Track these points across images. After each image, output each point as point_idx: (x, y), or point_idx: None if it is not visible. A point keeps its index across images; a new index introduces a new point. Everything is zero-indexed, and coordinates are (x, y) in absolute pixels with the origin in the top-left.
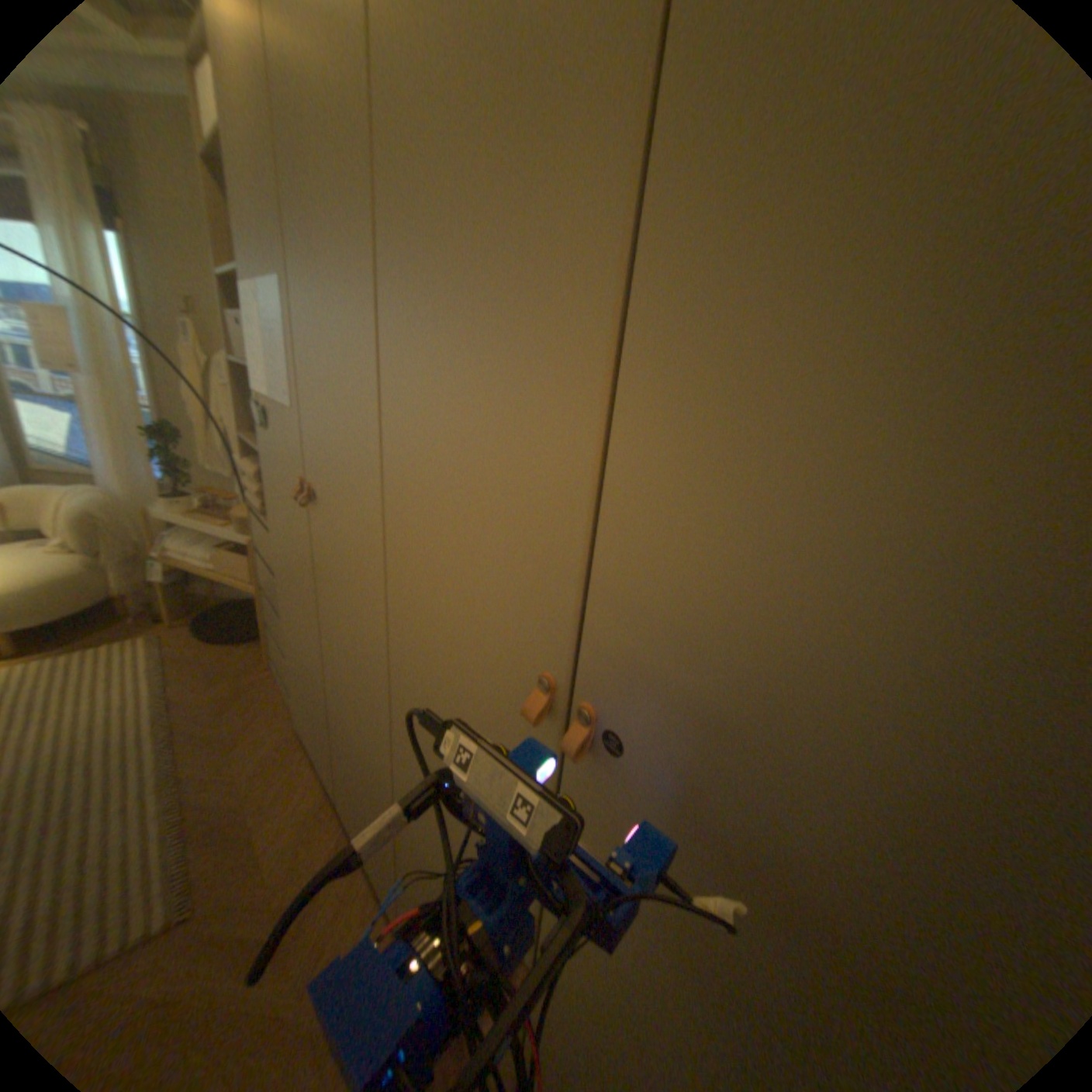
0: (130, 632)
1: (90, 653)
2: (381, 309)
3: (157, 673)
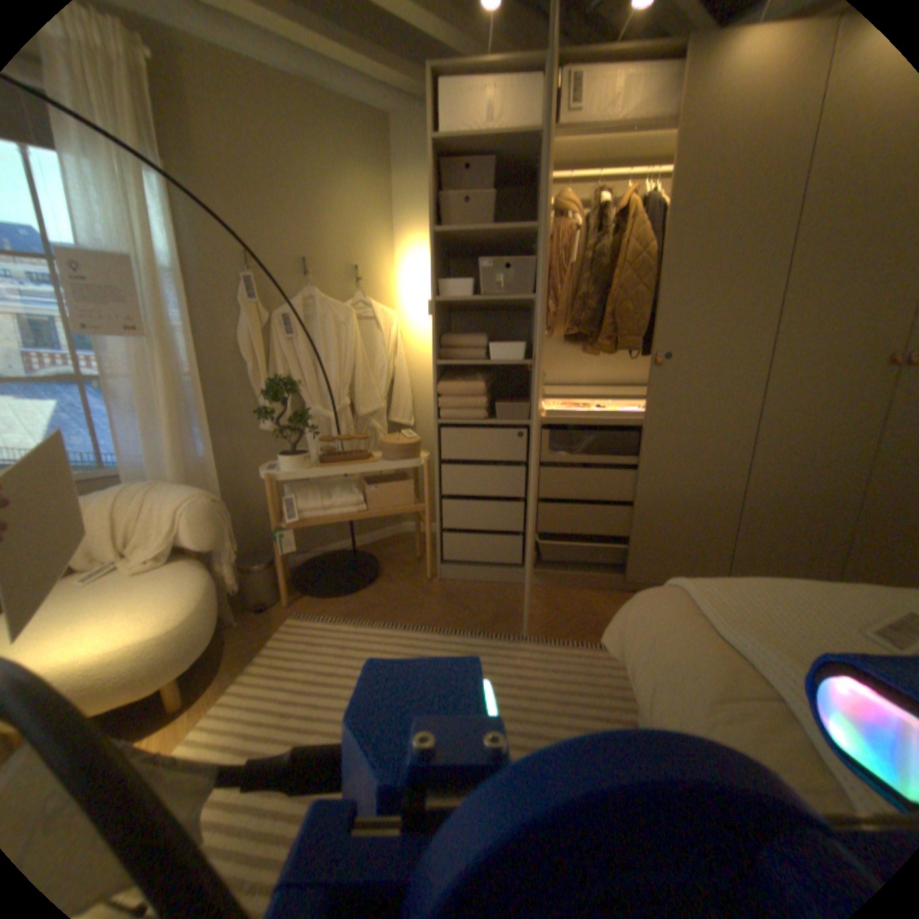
0: (246, 626)
1: (258, 651)
2: (796, 249)
3: (357, 621)
